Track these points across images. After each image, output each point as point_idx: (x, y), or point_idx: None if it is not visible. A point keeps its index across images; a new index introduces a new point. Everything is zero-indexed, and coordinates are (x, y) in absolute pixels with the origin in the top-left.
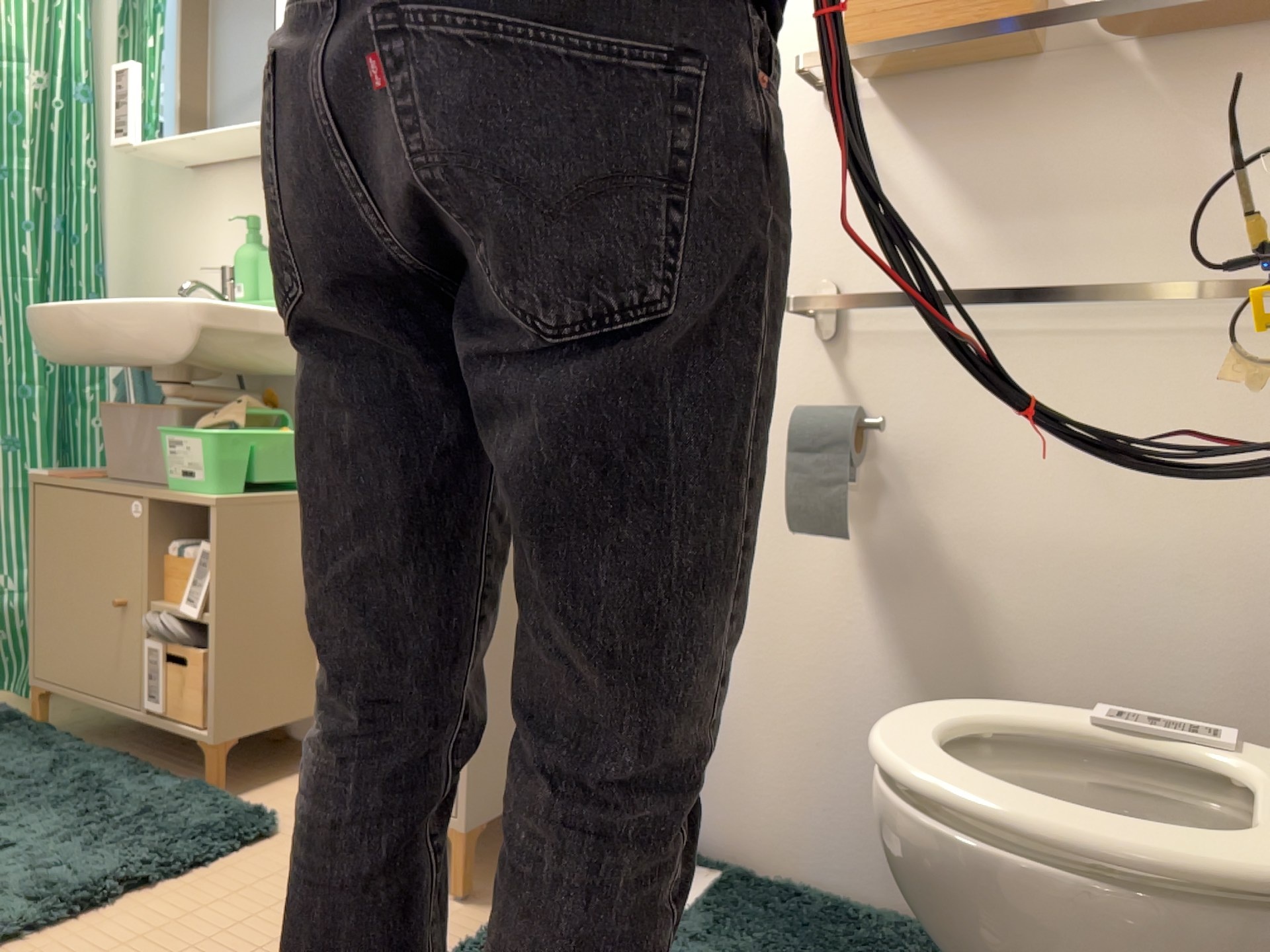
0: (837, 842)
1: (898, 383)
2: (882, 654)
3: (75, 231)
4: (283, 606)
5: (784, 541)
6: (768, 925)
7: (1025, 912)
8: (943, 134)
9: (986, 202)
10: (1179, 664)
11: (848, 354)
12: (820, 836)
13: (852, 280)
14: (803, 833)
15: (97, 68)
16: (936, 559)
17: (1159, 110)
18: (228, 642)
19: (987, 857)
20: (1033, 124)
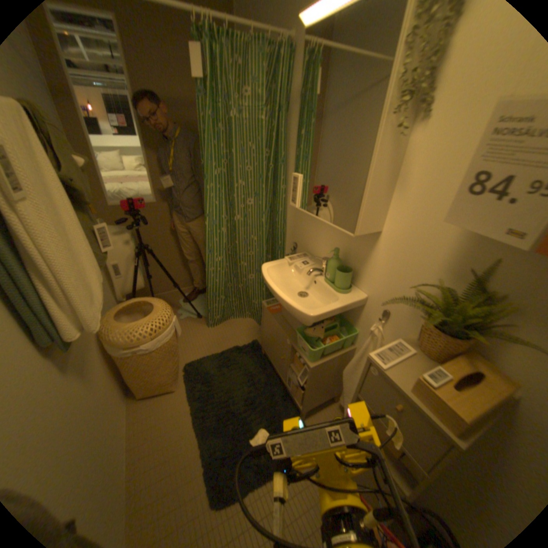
0: None
1: None
2: None
3: (275, 200)
4: (325, 384)
5: None
6: None
7: None
8: None
9: None
10: None
11: None
12: None
13: None
14: None
15: (284, 142)
16: None
17: None
18: (308, 398)
19: None
20: None
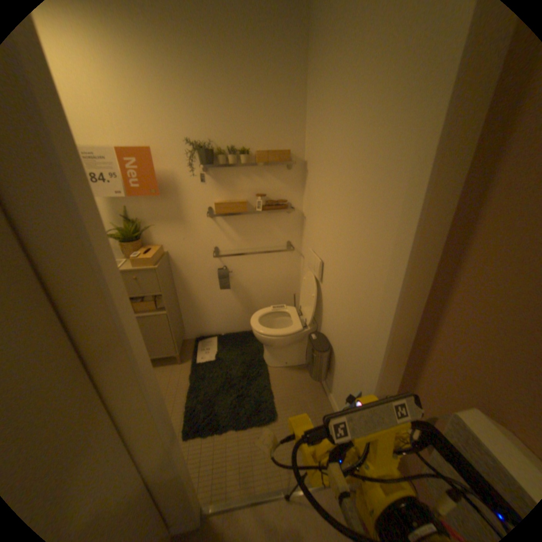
0: (233, 327)
1: (232, 262)
2: (236, 301)
3: None
4: None
5: (216, 289)
6: (230, 345)
7: (277, 343)
8: (233, 222)
9: (242, 233)
10: (275, 292)
11: (222, 258)
12: (230, 327)
13: (221, 246)
14: (227, 327)
15: None
16: (242, 286)
17: (266, 220)
18: None
19: (273, 340)
20: (248, 221)
